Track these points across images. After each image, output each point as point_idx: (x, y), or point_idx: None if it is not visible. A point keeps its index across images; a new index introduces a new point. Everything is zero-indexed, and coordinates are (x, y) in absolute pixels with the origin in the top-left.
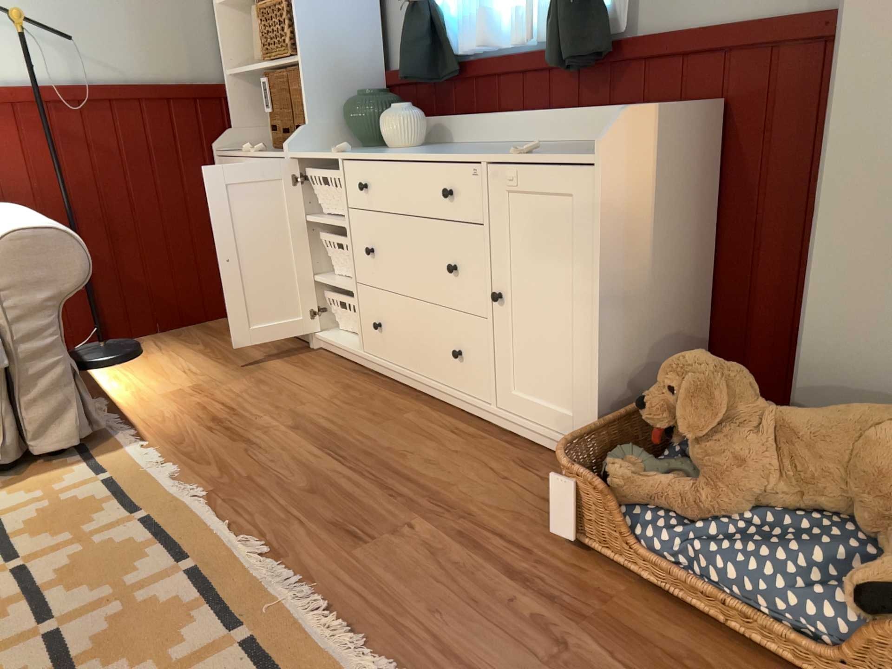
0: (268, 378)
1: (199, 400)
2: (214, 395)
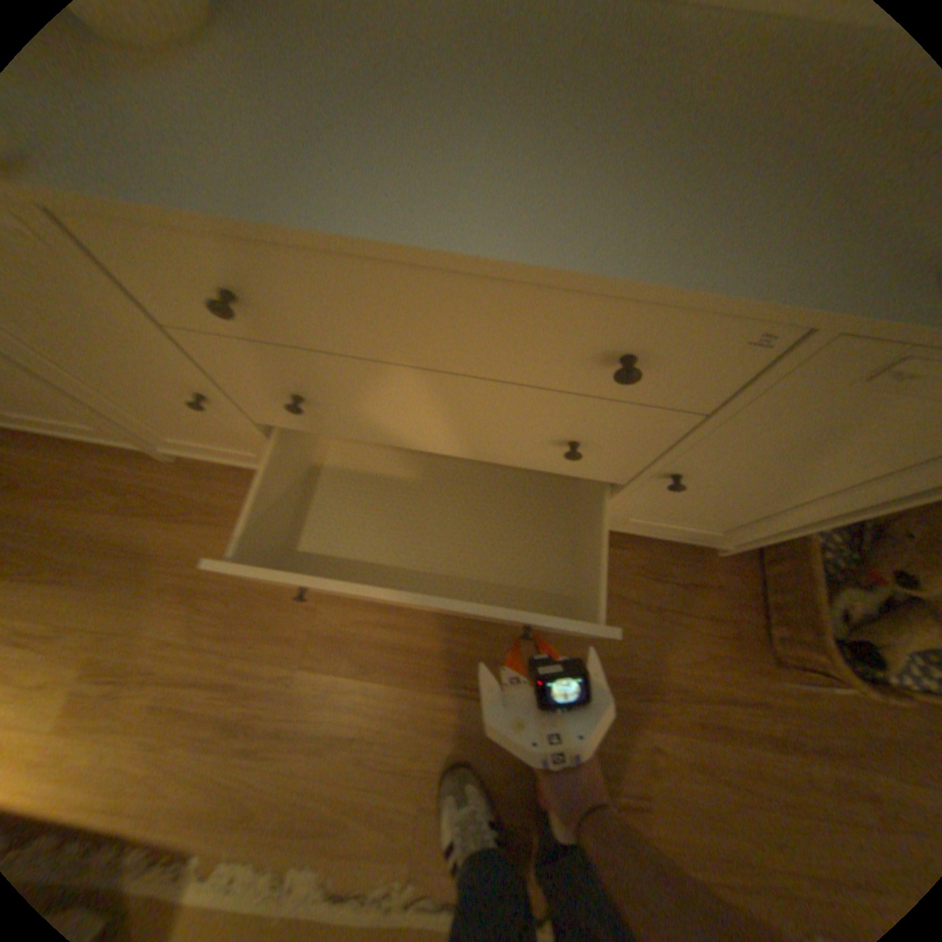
0: (185, 575)
1: (140, 700)
2: (149, 673)
